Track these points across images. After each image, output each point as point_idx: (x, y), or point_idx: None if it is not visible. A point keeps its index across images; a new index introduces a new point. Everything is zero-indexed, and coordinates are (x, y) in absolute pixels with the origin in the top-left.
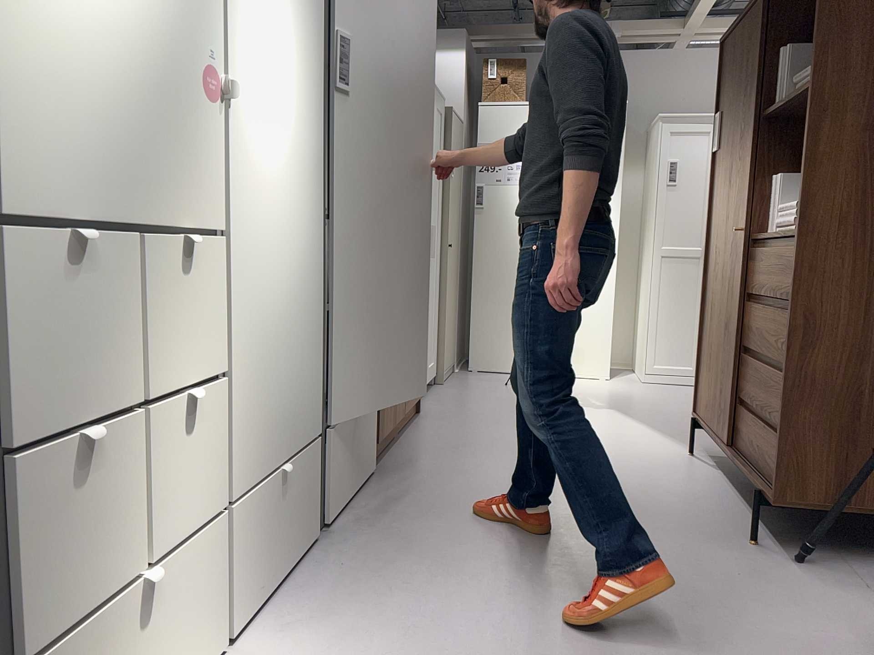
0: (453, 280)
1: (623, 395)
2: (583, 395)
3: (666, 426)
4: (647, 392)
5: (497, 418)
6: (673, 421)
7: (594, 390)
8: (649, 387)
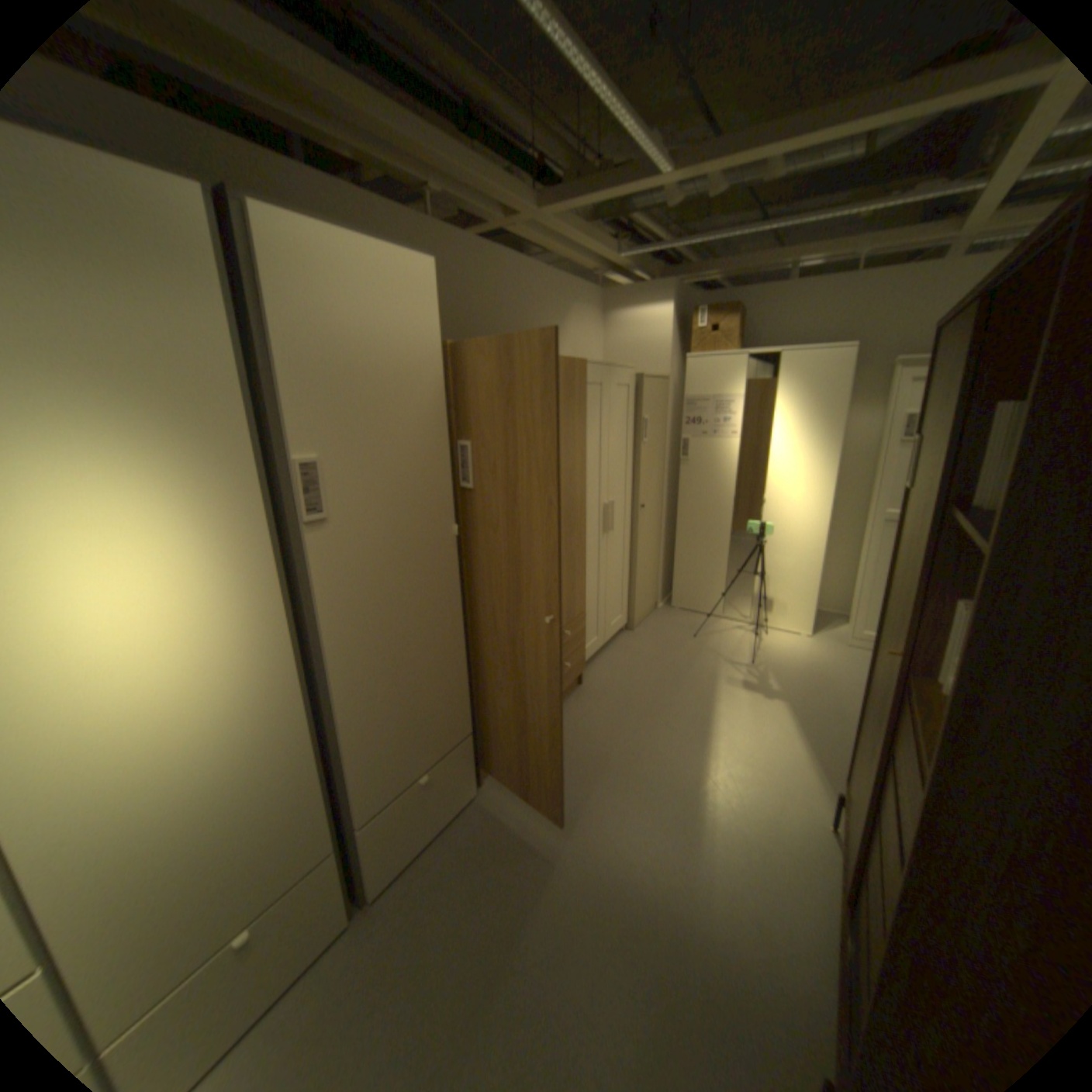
0: (651, 534)
1: (813, 670)
2: (766, 666)
3: (833, 751)
4: (845, 667)
5: (652, 702)
6: (848, 739)
7: (783, 657)
8: (852, 655)
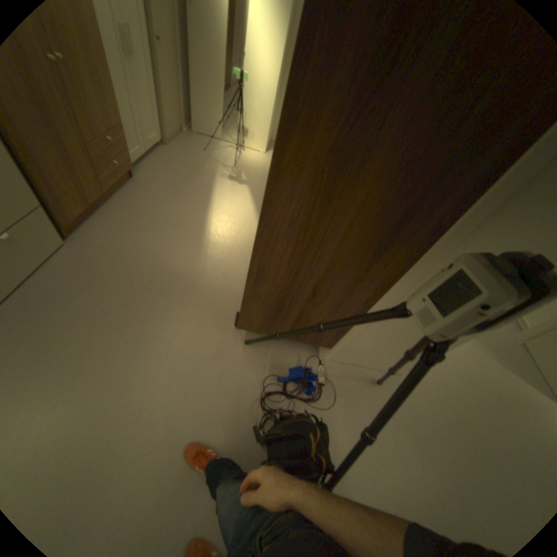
0: (170, 69)
1: (263, 170)
2: (241, 168)
3: None
4: None
5: (178, 188)
6: None
7: (250, 164)
8: None
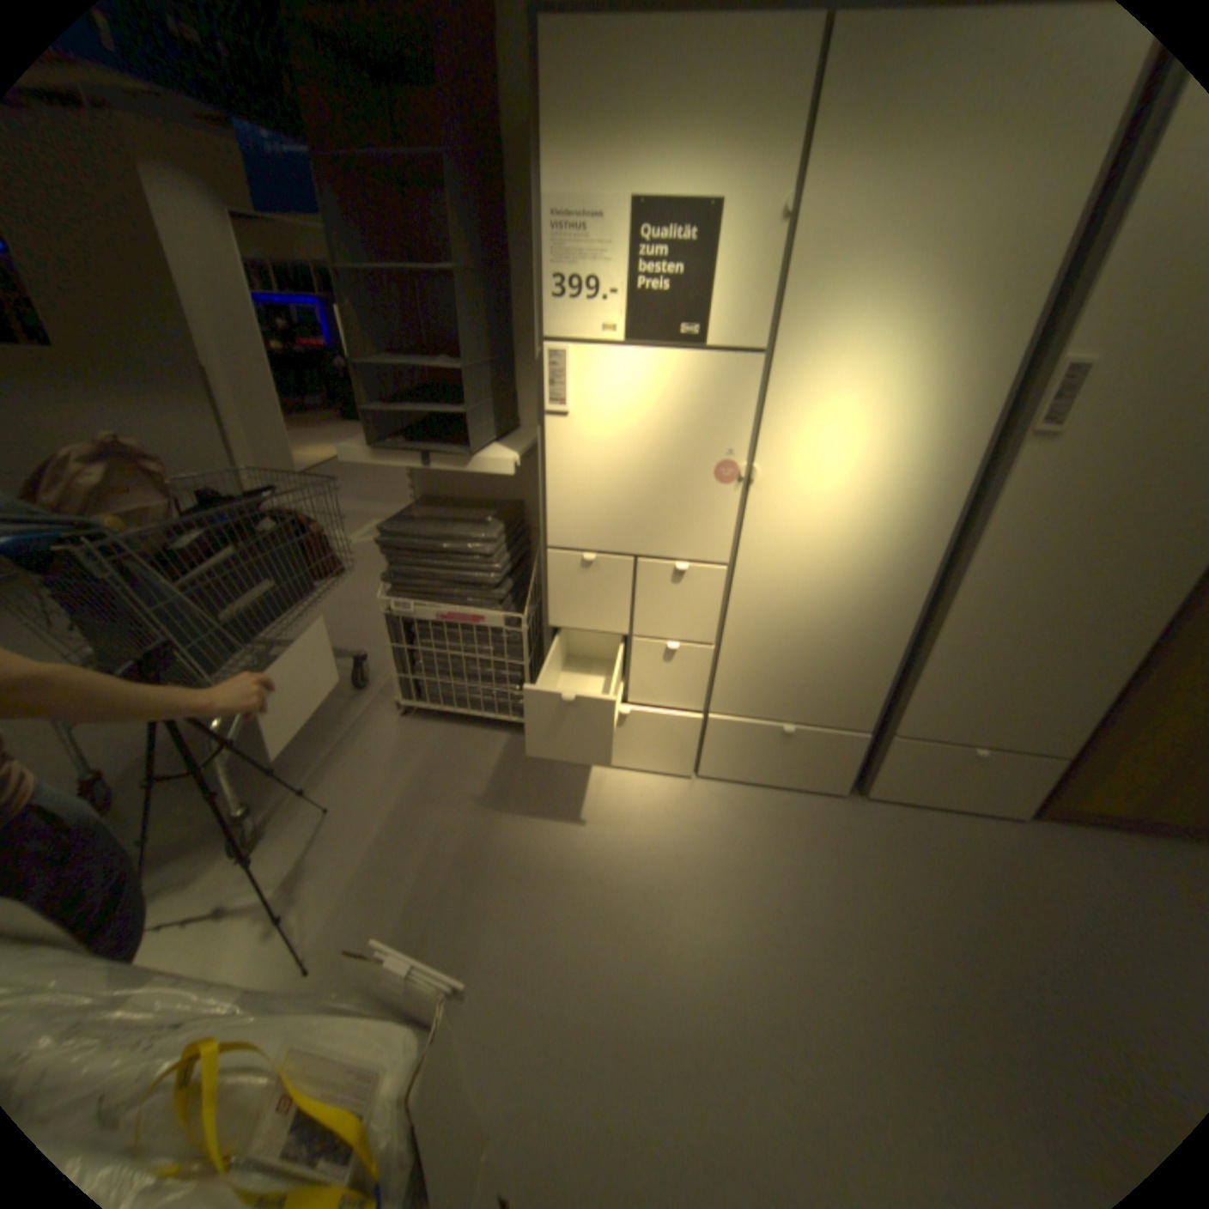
0: None
1: None
2: None
3: None
4: None
5: None
6: None
7: None
8: None
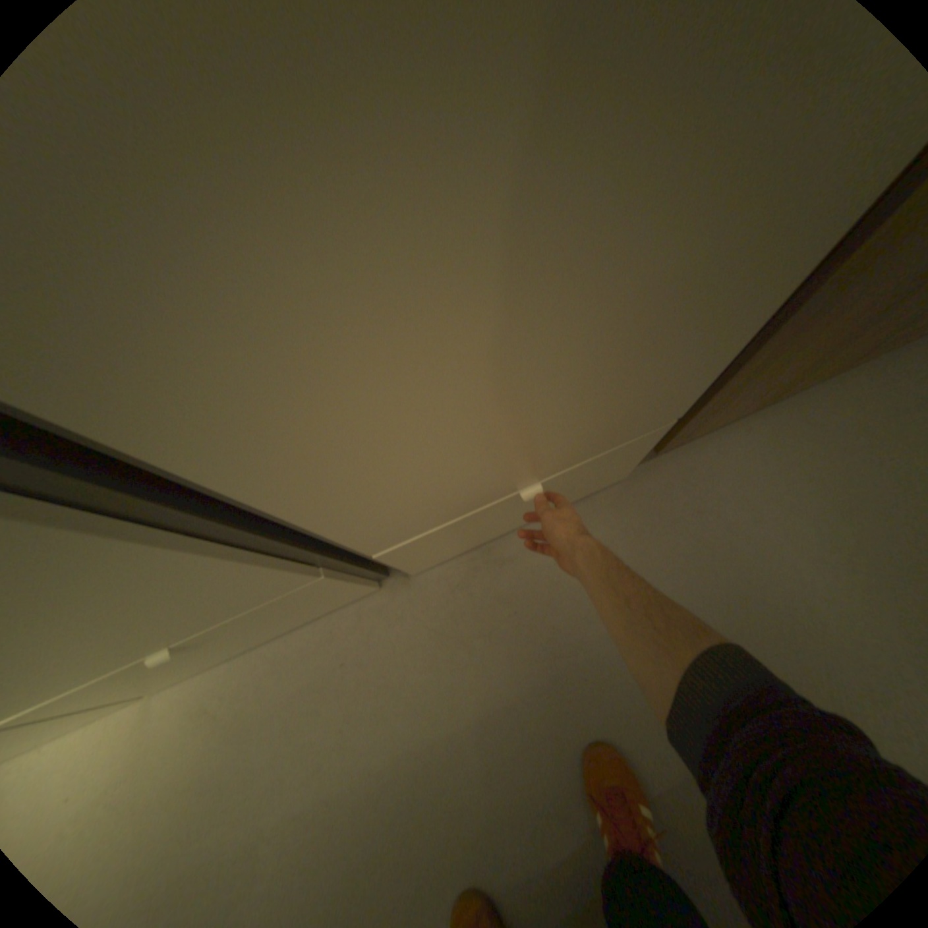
0: None
1: None
2: None
3: None
4: None
5: None
6: None
7: None
8: None
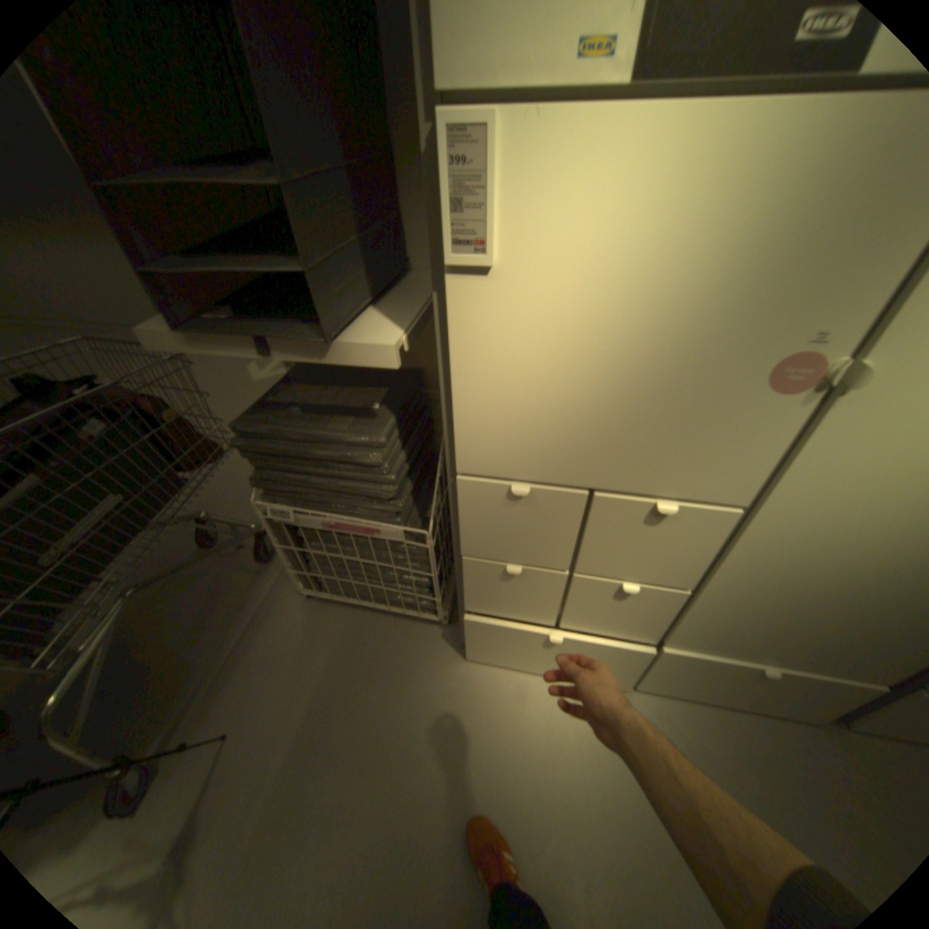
0: None
1: None
2: None
3: None
4: None
5: None
6: None
7: None
8: None
